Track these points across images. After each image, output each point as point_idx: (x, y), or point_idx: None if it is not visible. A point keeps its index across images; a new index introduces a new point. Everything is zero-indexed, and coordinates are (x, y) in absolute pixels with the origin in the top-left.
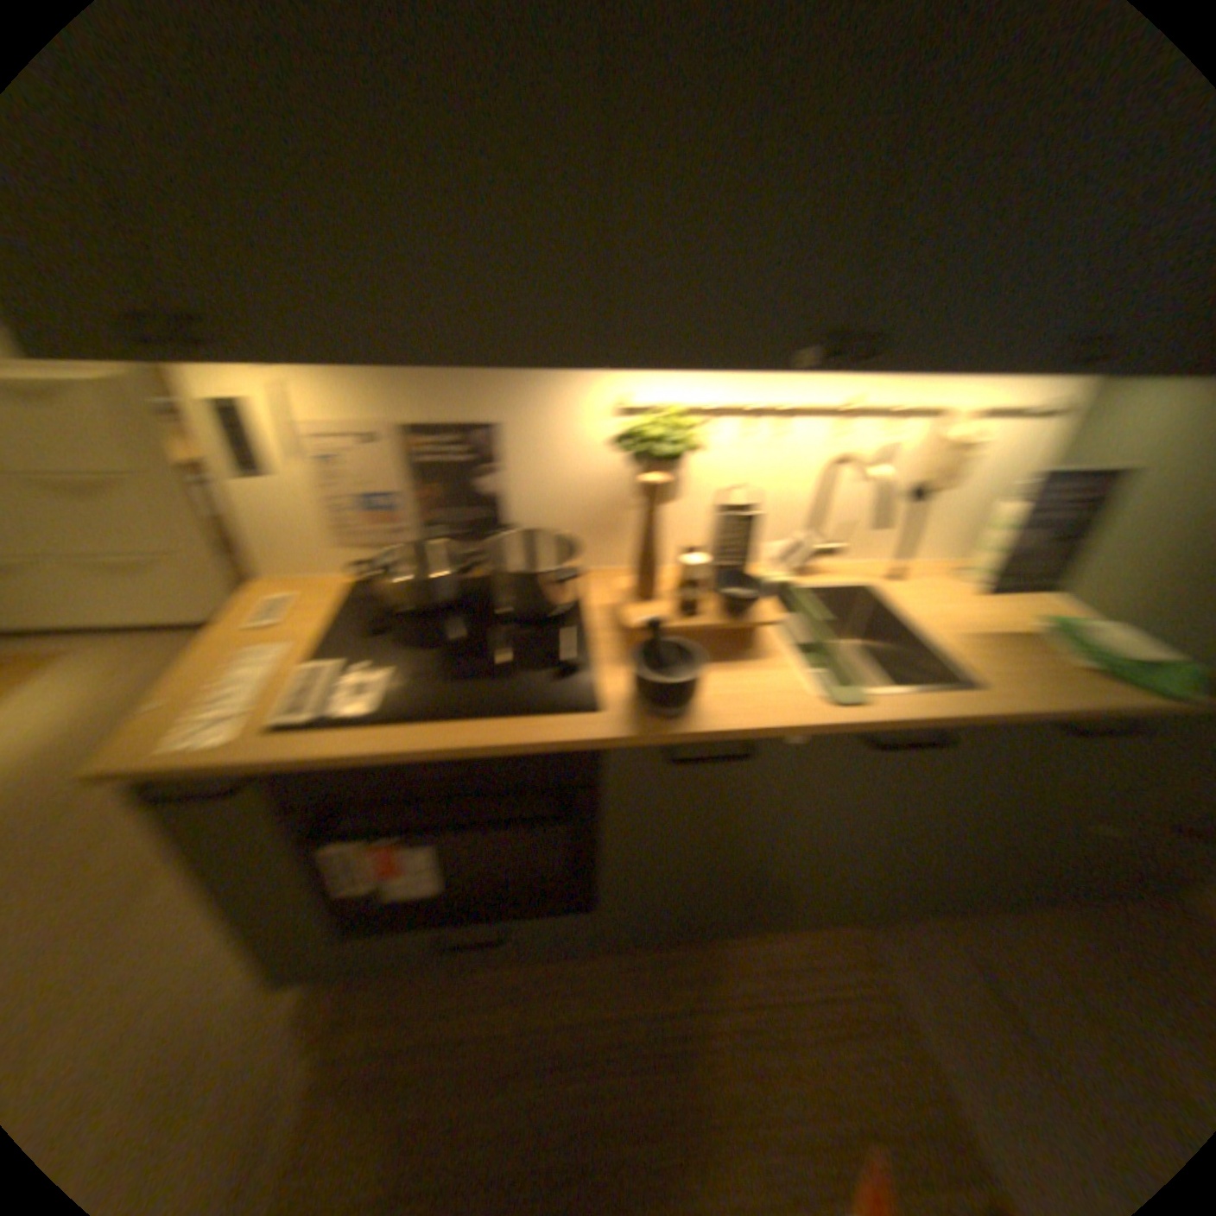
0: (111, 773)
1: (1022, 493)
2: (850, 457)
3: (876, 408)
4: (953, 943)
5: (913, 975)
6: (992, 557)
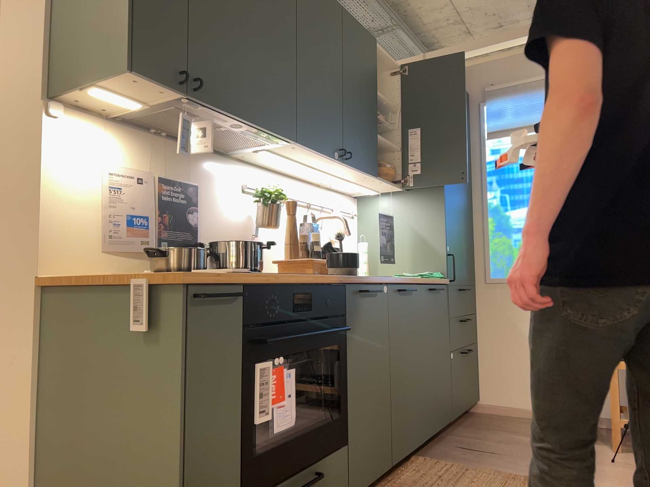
0: (184, 277)
1: (361, 241)
2: (318, 218)
3: (313, 205)
4: (445, 448)
5: (448, 460)
6: (364, 267)
